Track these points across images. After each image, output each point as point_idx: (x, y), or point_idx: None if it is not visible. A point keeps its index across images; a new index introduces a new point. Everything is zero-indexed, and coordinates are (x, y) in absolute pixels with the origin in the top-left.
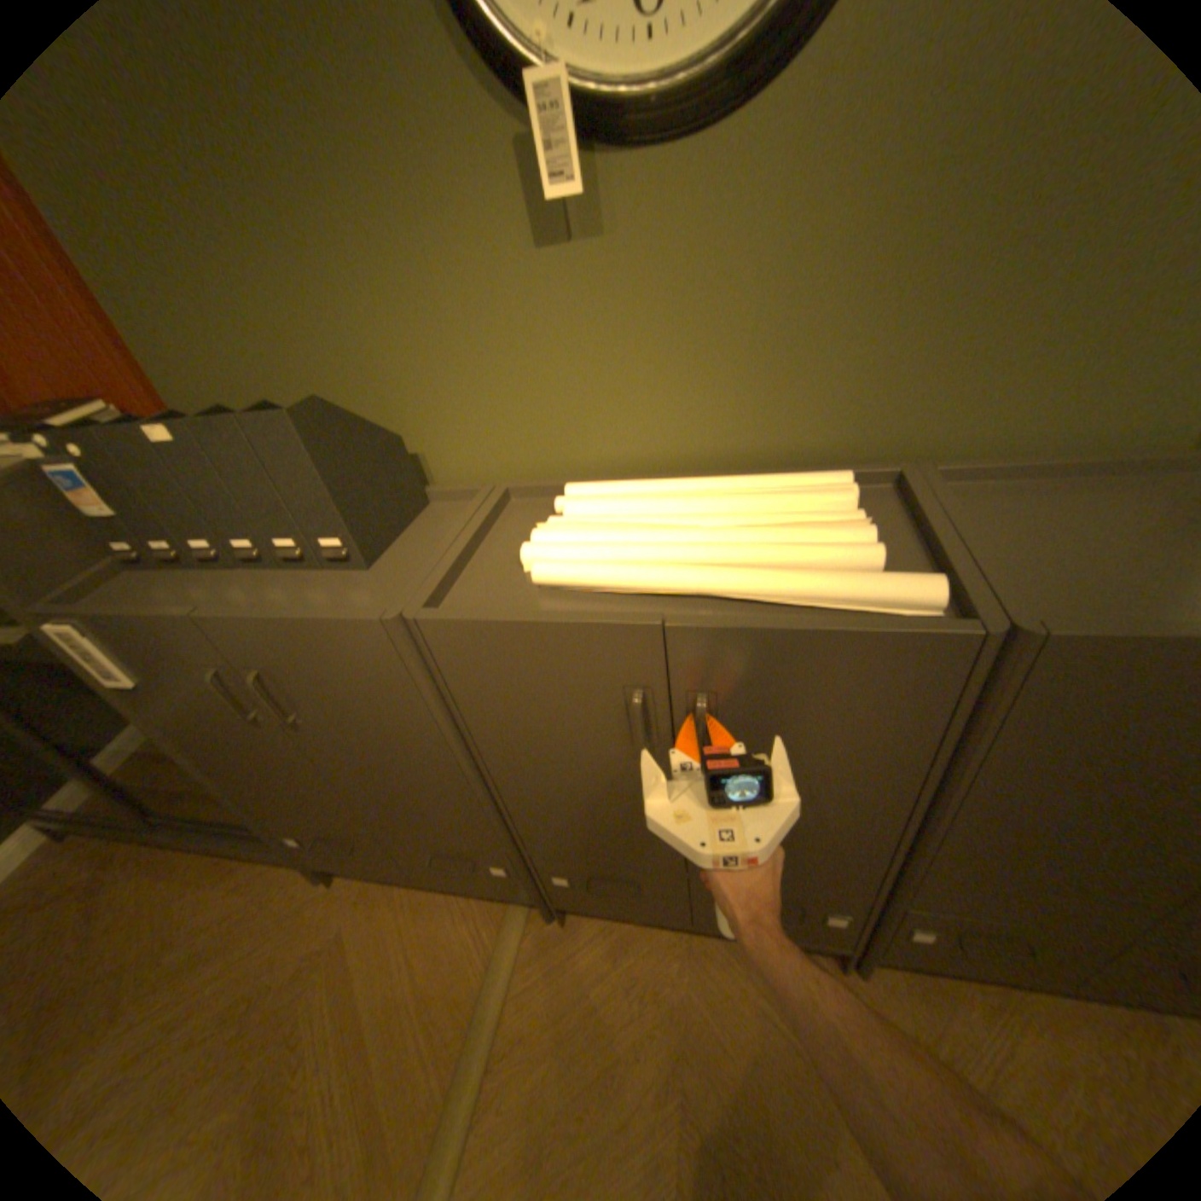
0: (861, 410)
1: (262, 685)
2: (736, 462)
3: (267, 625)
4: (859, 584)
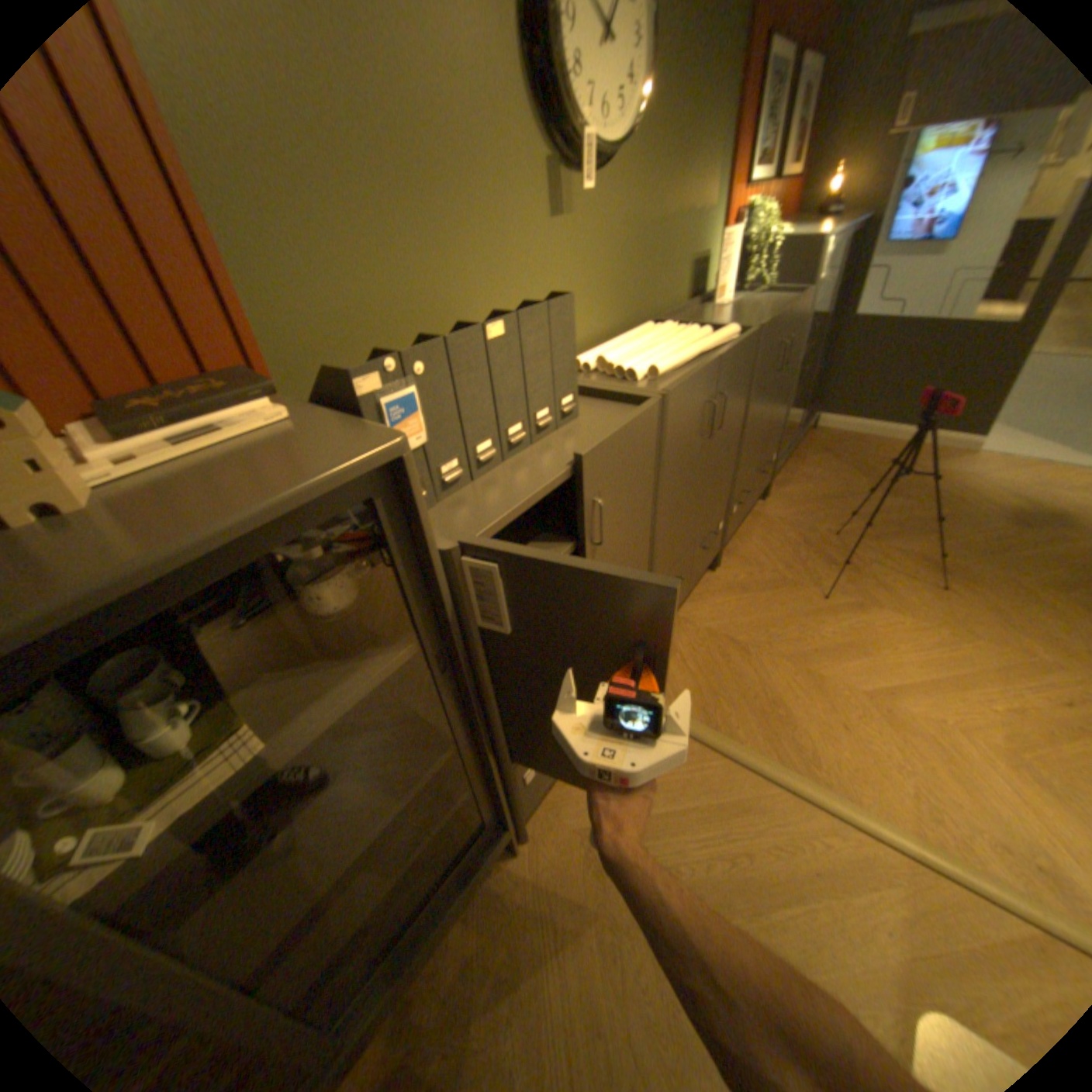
0: (636, 299)
1: (596, 511)
2: (608, 334)
3: (616, 439)
4: (725, 332)
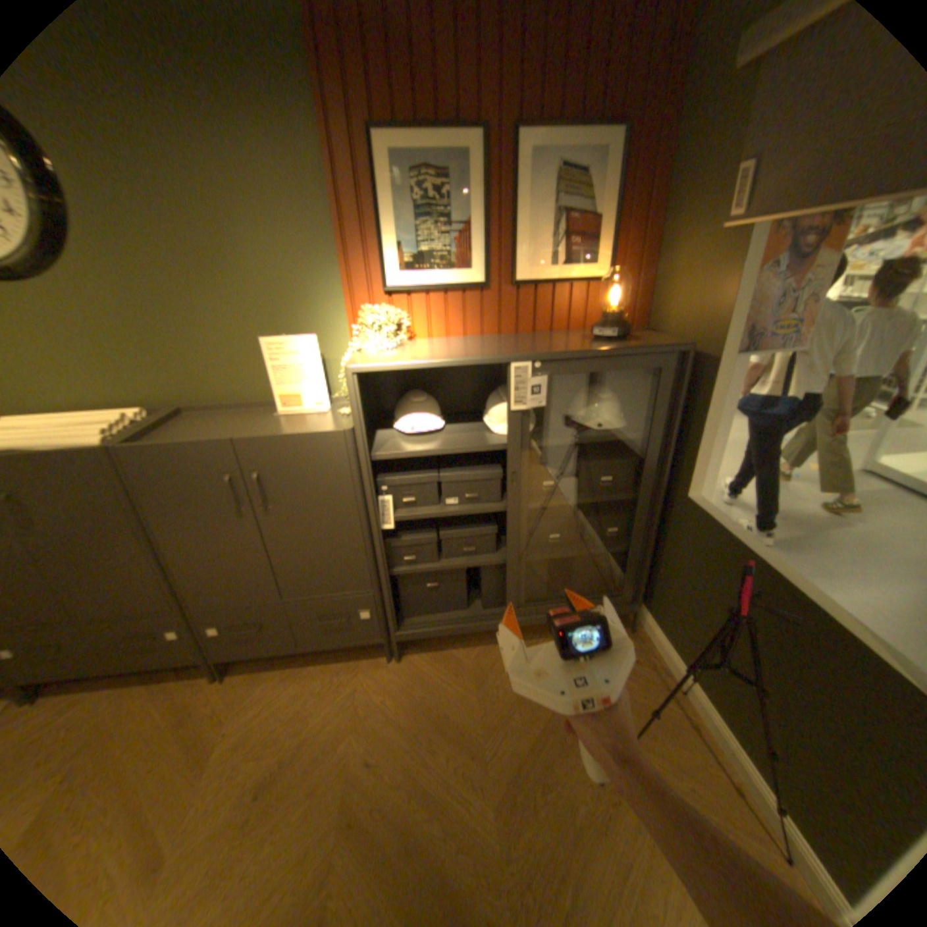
0: (145, 385)
1: None
2: (99, 407)
3: None
4: (67, 441)
